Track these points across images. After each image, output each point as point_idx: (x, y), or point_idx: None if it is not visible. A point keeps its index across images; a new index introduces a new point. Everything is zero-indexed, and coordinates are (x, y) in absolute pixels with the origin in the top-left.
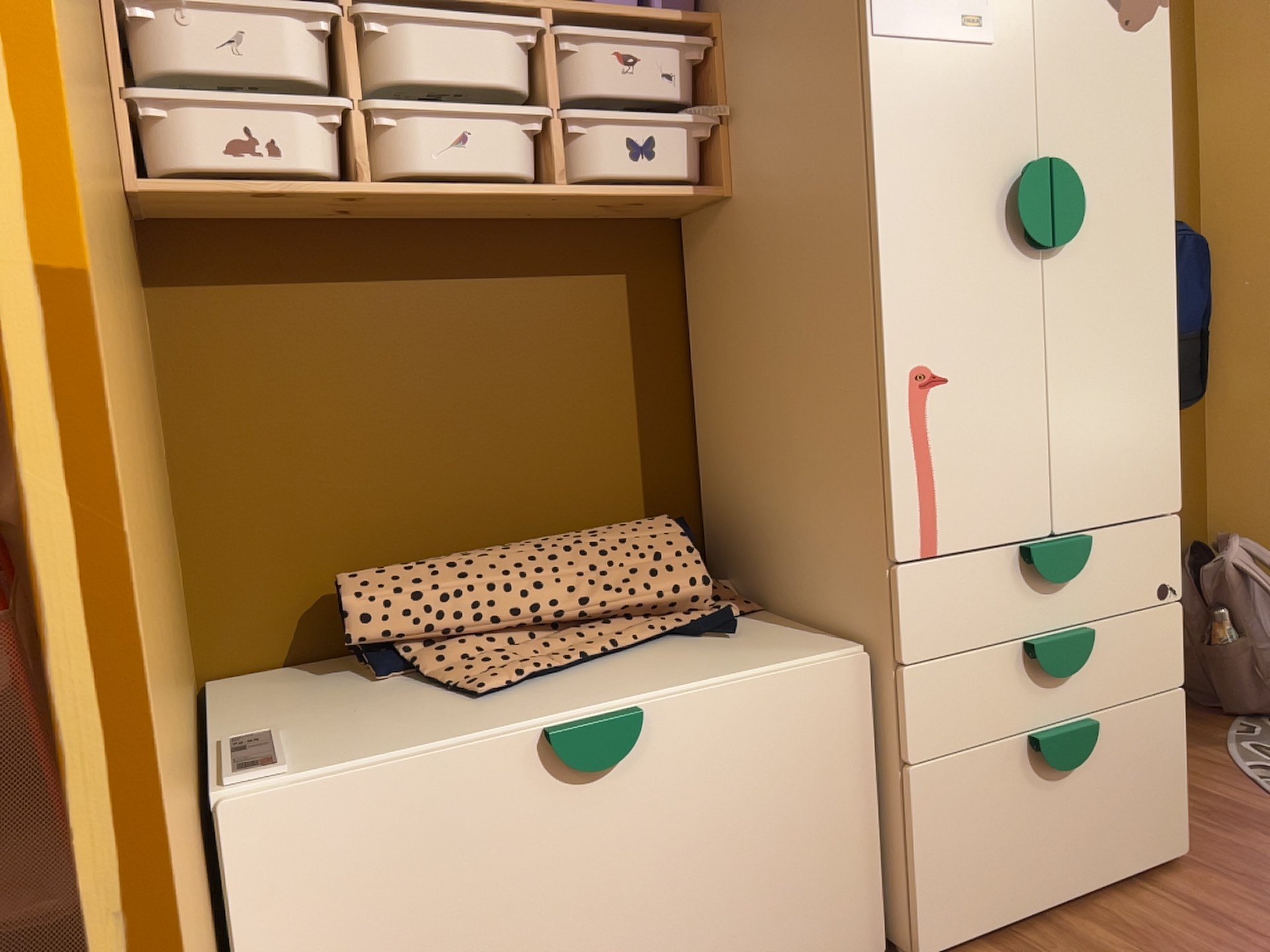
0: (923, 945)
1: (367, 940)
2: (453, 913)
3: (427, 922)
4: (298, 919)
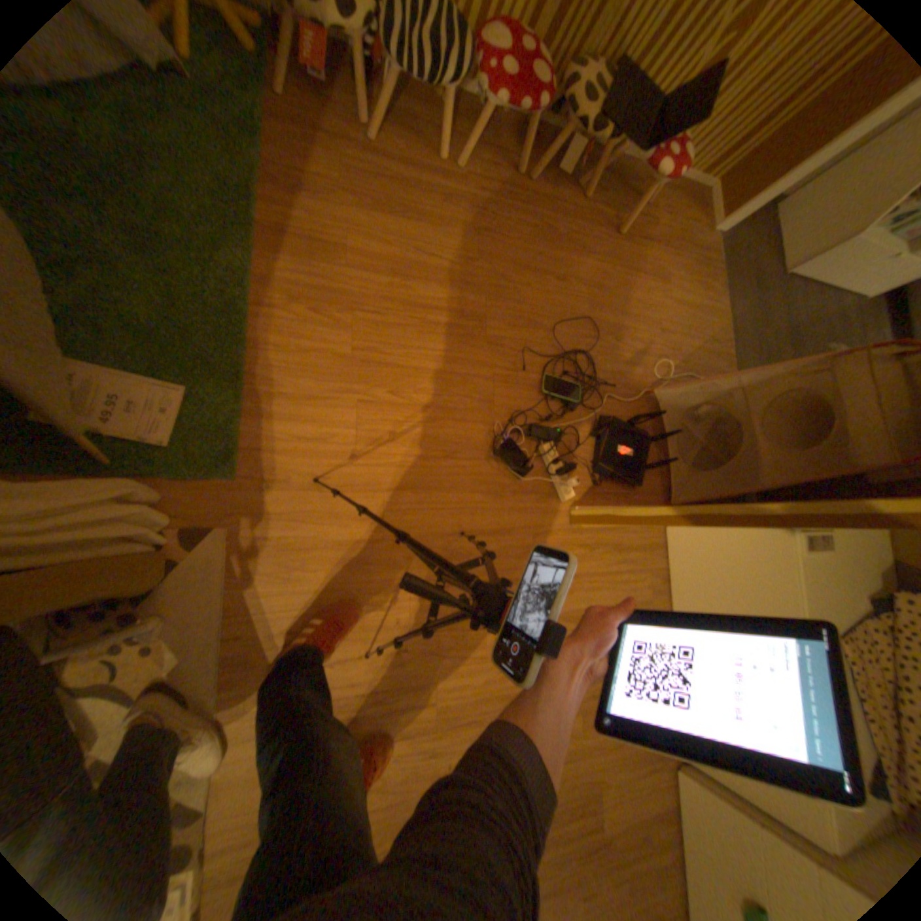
0: (684, 777)
1: (735, 571)
2: (738, 601)
3: (737, 592)
4: (747, 551)
